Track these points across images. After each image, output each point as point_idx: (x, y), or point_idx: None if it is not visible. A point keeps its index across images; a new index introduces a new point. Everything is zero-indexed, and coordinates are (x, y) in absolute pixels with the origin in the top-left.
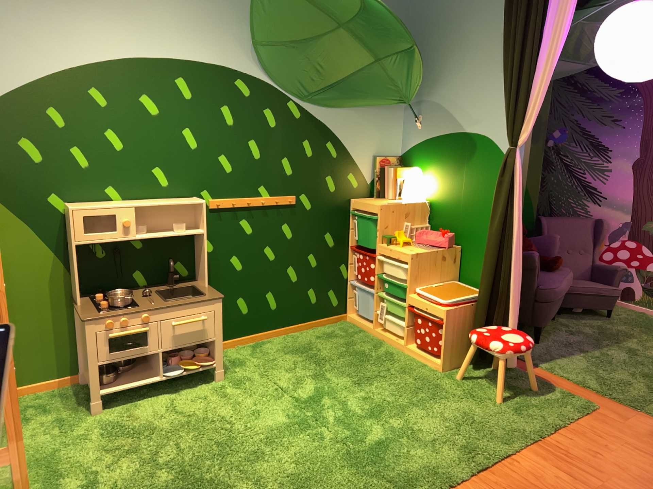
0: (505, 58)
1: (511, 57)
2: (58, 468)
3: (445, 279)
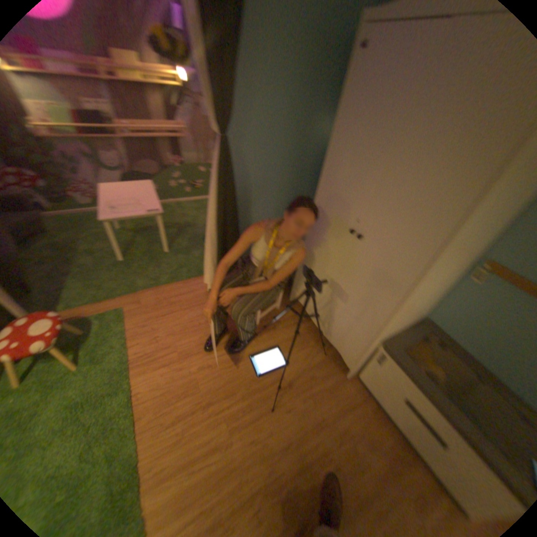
0: None
1: None
2: None
3: None
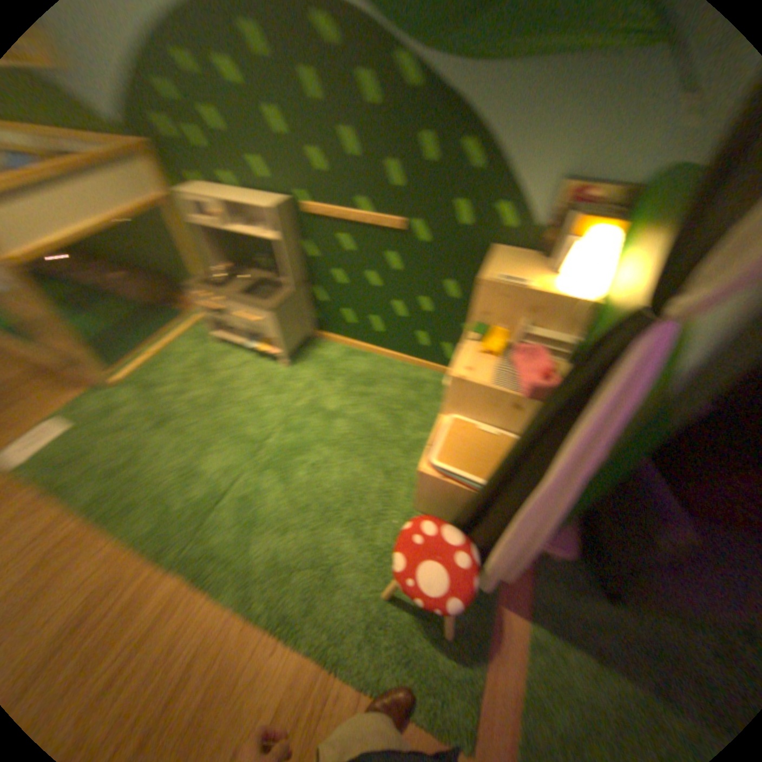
0: None
1: None
2: (156, 367)
3: (511, 430)
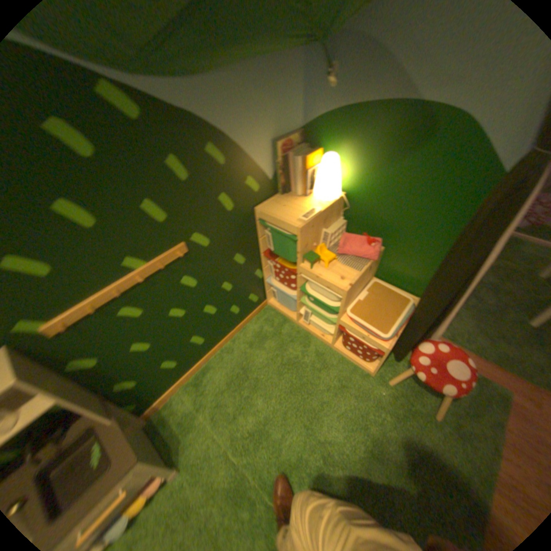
0: None
1: None
2: None
3: (367, 282)
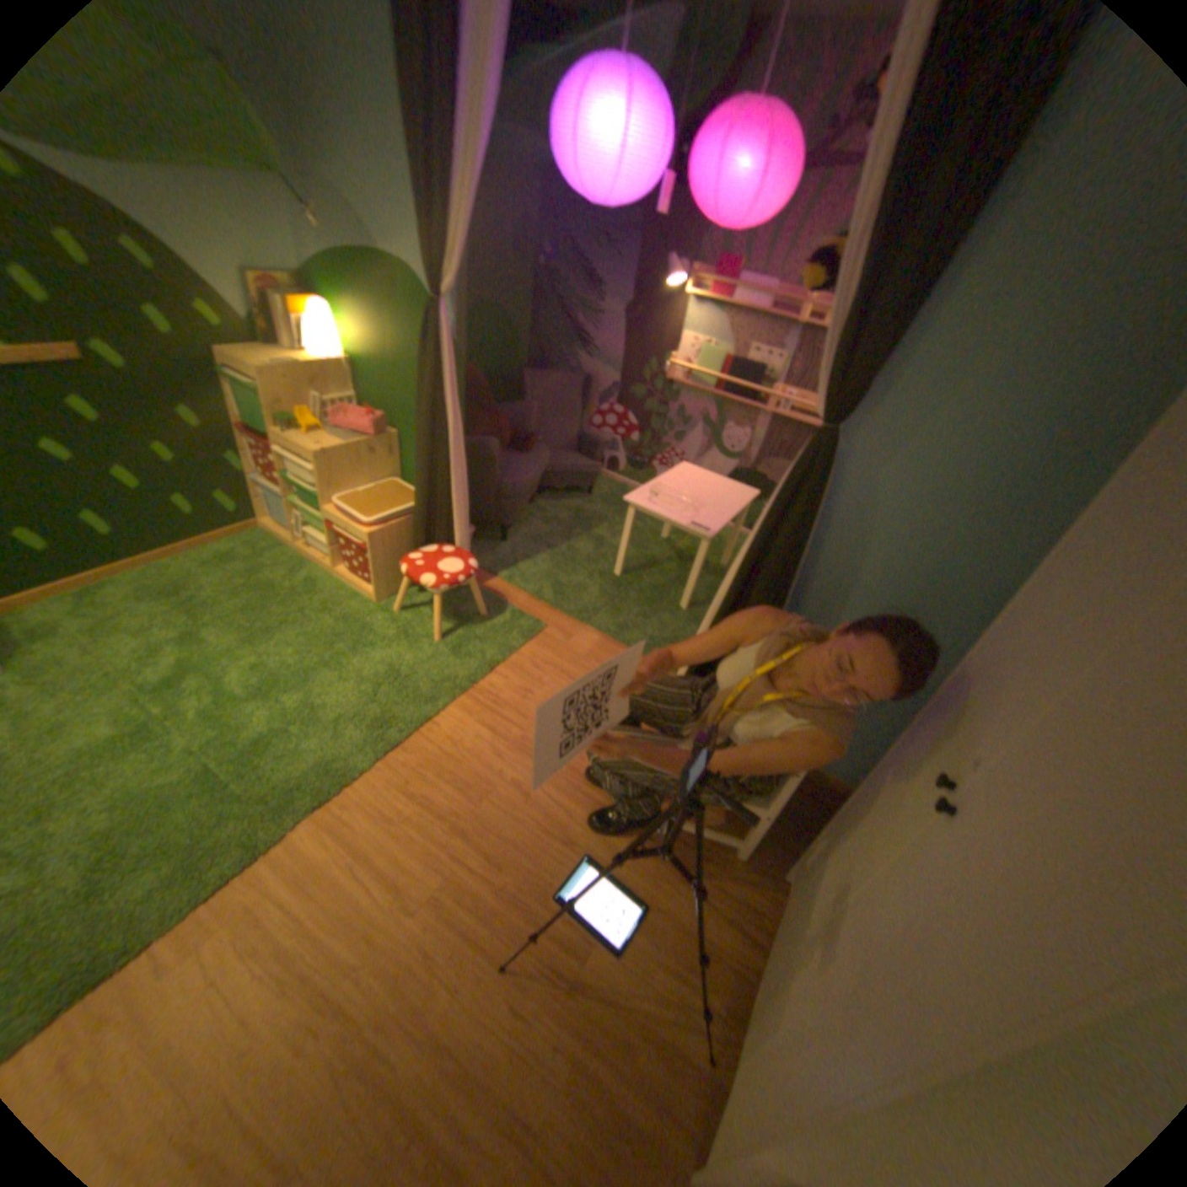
0: (407, 127)
1: (414, 128)
2: None
3: (379, 479)
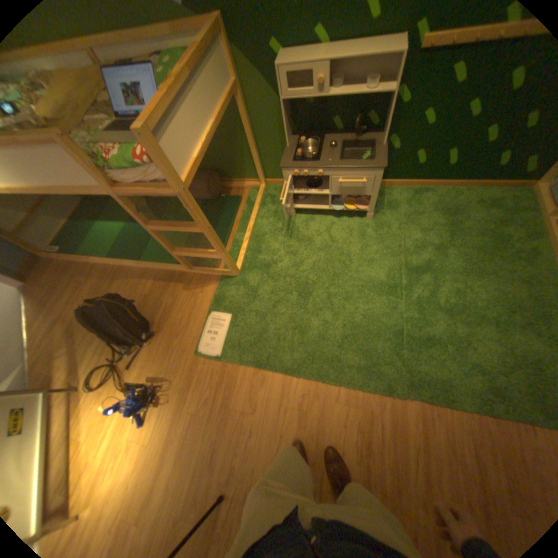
0: None
1: None
2: (261, 247)
3: None
